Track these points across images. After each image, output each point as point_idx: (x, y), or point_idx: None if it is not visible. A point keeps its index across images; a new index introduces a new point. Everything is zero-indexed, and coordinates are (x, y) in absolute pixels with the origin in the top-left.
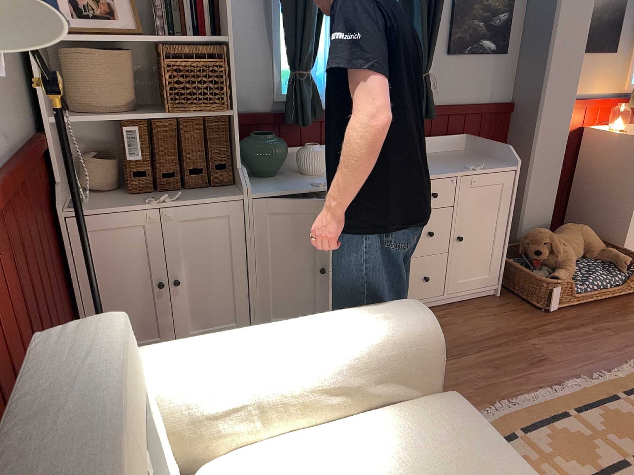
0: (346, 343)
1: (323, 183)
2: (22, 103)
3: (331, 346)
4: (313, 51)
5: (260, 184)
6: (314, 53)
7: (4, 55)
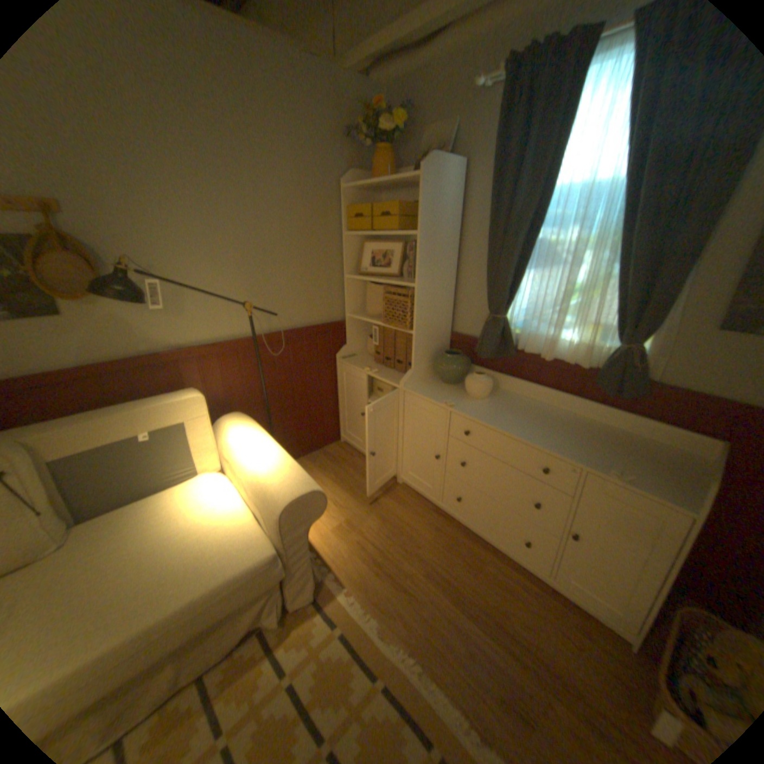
0: (259, 473)
1: (454, 404)
2: (331, 305)
3: (256, 469)
4: (506, 299)
5: (428, 385)
6: (510, 301)
7: (318, 284)
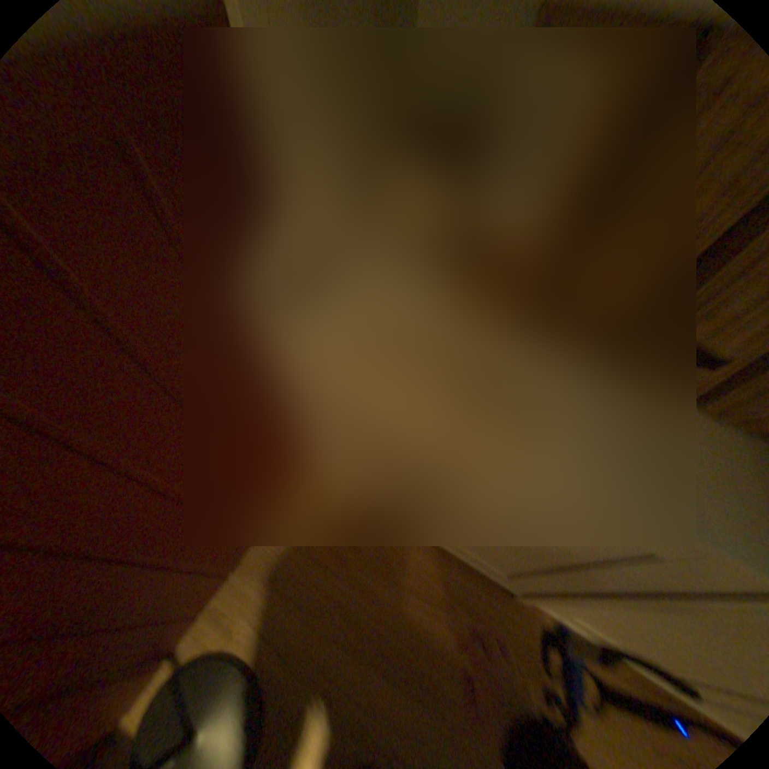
0: None
1: None
2: None
3: None
4: None
5: None
6: None
7: None
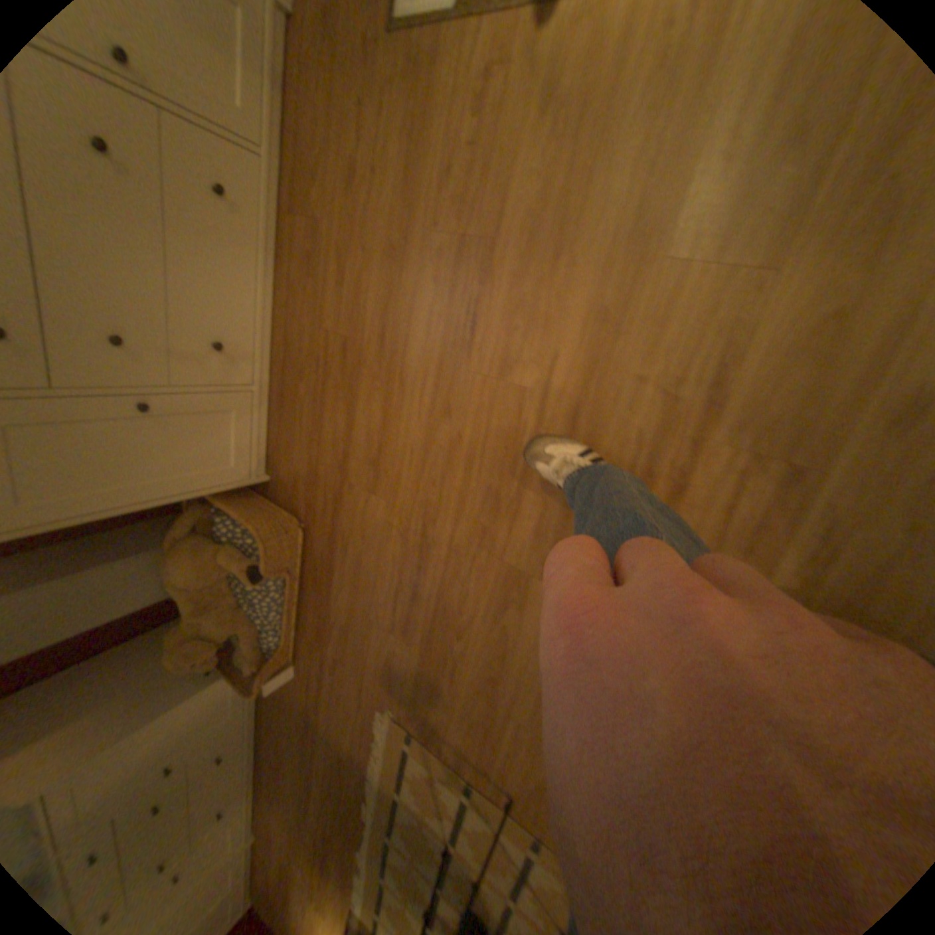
0: None
1: None
2: None
3: None
4: None
5: None
6: None
7: None
